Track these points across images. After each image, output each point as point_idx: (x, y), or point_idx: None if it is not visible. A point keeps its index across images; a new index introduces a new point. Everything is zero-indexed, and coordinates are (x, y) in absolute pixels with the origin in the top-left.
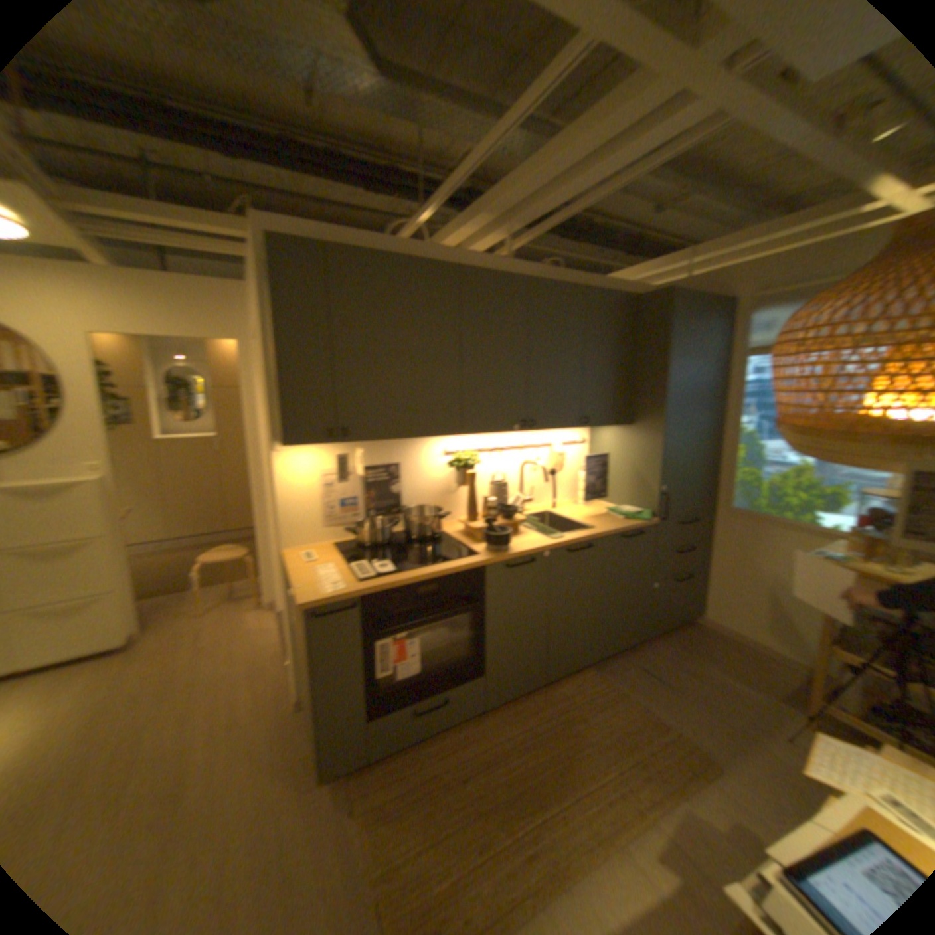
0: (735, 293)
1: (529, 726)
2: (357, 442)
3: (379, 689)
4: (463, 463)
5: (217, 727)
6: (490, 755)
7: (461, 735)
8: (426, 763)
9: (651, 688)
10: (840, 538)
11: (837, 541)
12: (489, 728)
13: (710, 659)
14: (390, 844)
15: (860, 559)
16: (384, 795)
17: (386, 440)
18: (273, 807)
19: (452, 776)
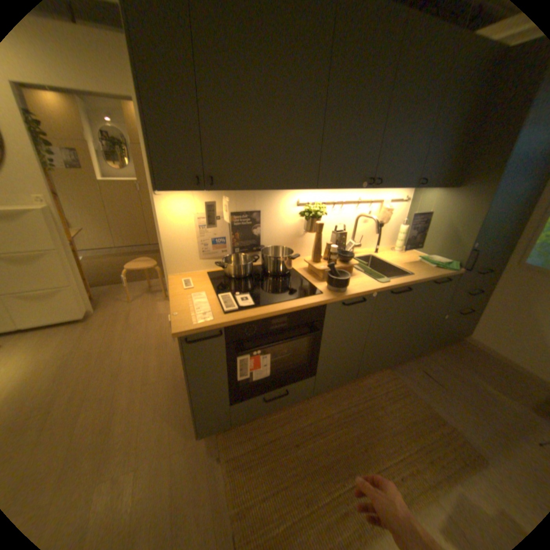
0: None
1: (342, 407)
2: (223, 190)
3: (238, 384)
4: (311, 214)
5: (134, 382)
6: (314, 427)
7: (294, 408)
8: (270, 427)
9: (429, 386)
10: None
11: None
12: (314, 405)
13: (473, 368)
14: (243, 488)
15: None
16: (241, 449)
17: (249, 190)
18: (167, 447)
19: (288, 440)
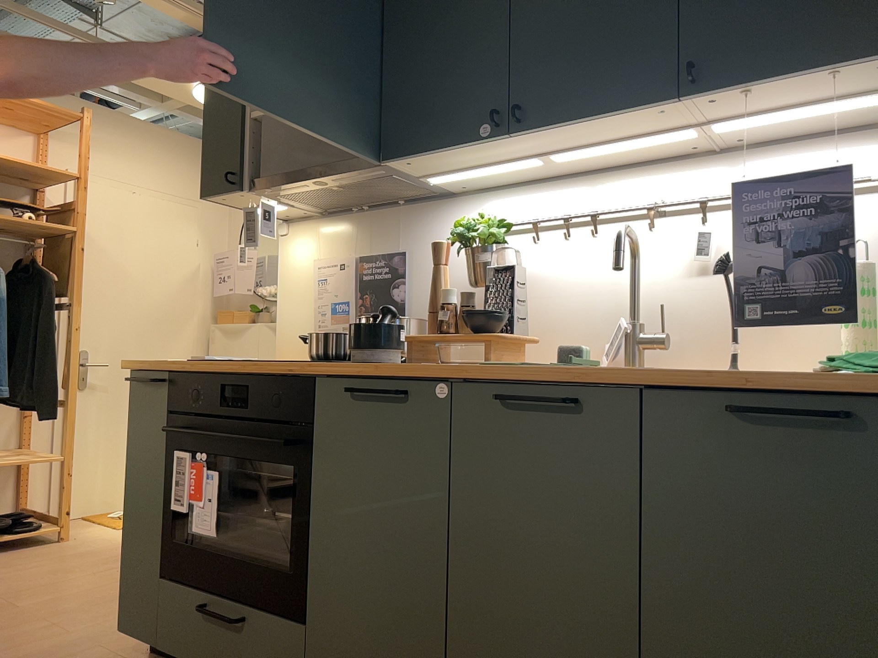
0: None
1: None
2: (272, 191)
3: (190, 541)
4: (456, 234)
5: None
6: None
7: None
8: None
9: None
10: None
11: None
12: None
13: None
14: None
15: None
16: None
17: (292, 183)
18: (112, 640)
19: None
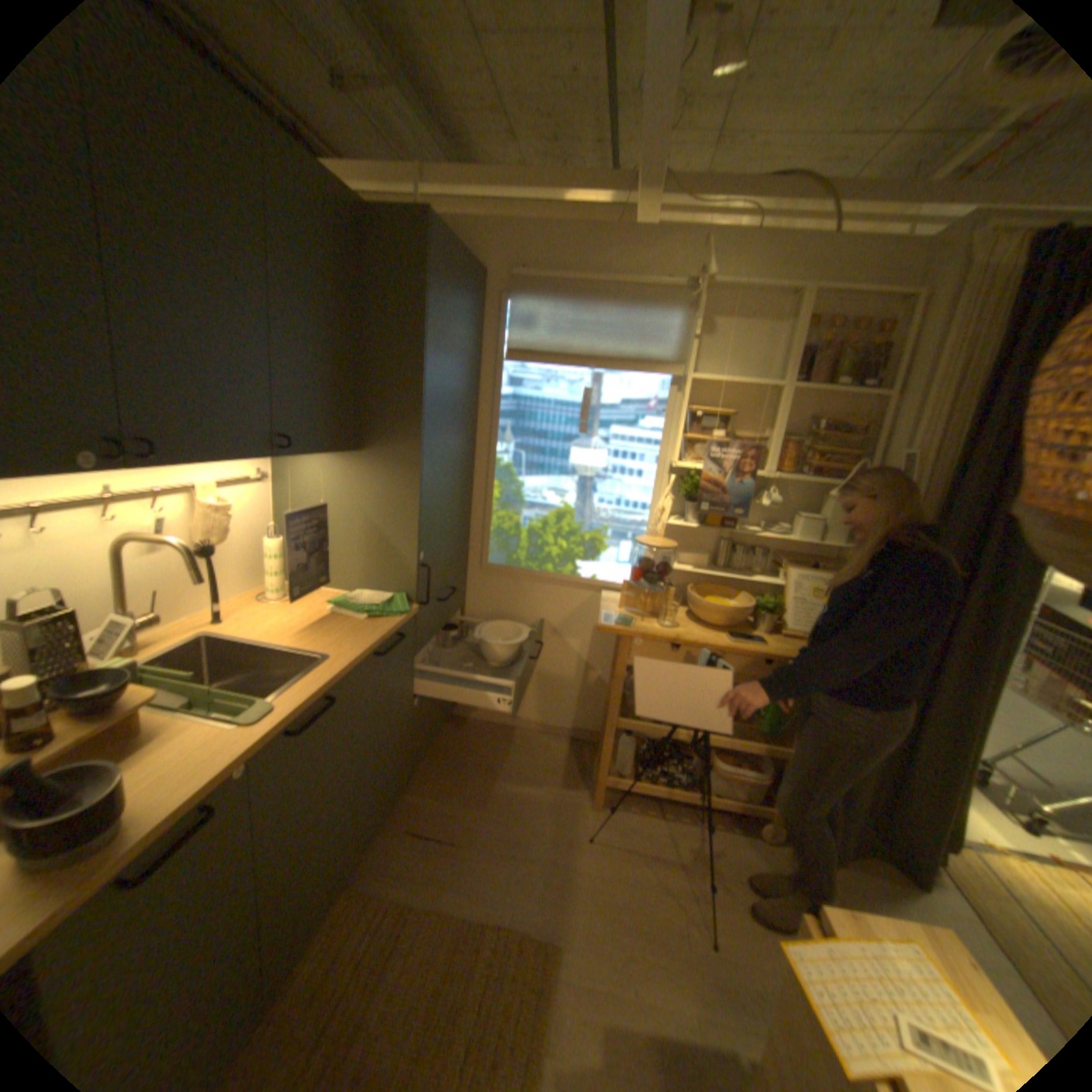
0: (482, 263)
1: None
2: None
3: None
4: None
5: None
6: None
7: None
8: None
9: (432, 864)
10: (595, 587)
11: (592, 591)
12: None
13: (480, 766)
14: None
15: (633, 616)
16: None
17: None
18: None
19: None
